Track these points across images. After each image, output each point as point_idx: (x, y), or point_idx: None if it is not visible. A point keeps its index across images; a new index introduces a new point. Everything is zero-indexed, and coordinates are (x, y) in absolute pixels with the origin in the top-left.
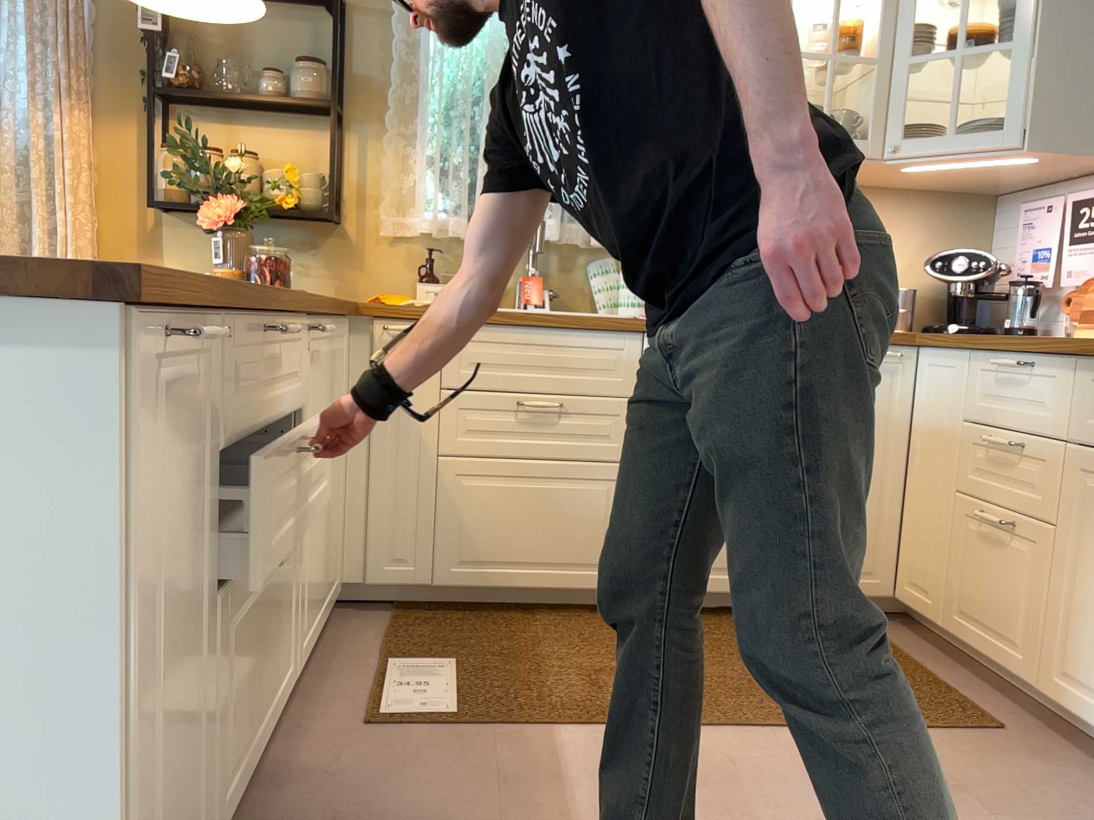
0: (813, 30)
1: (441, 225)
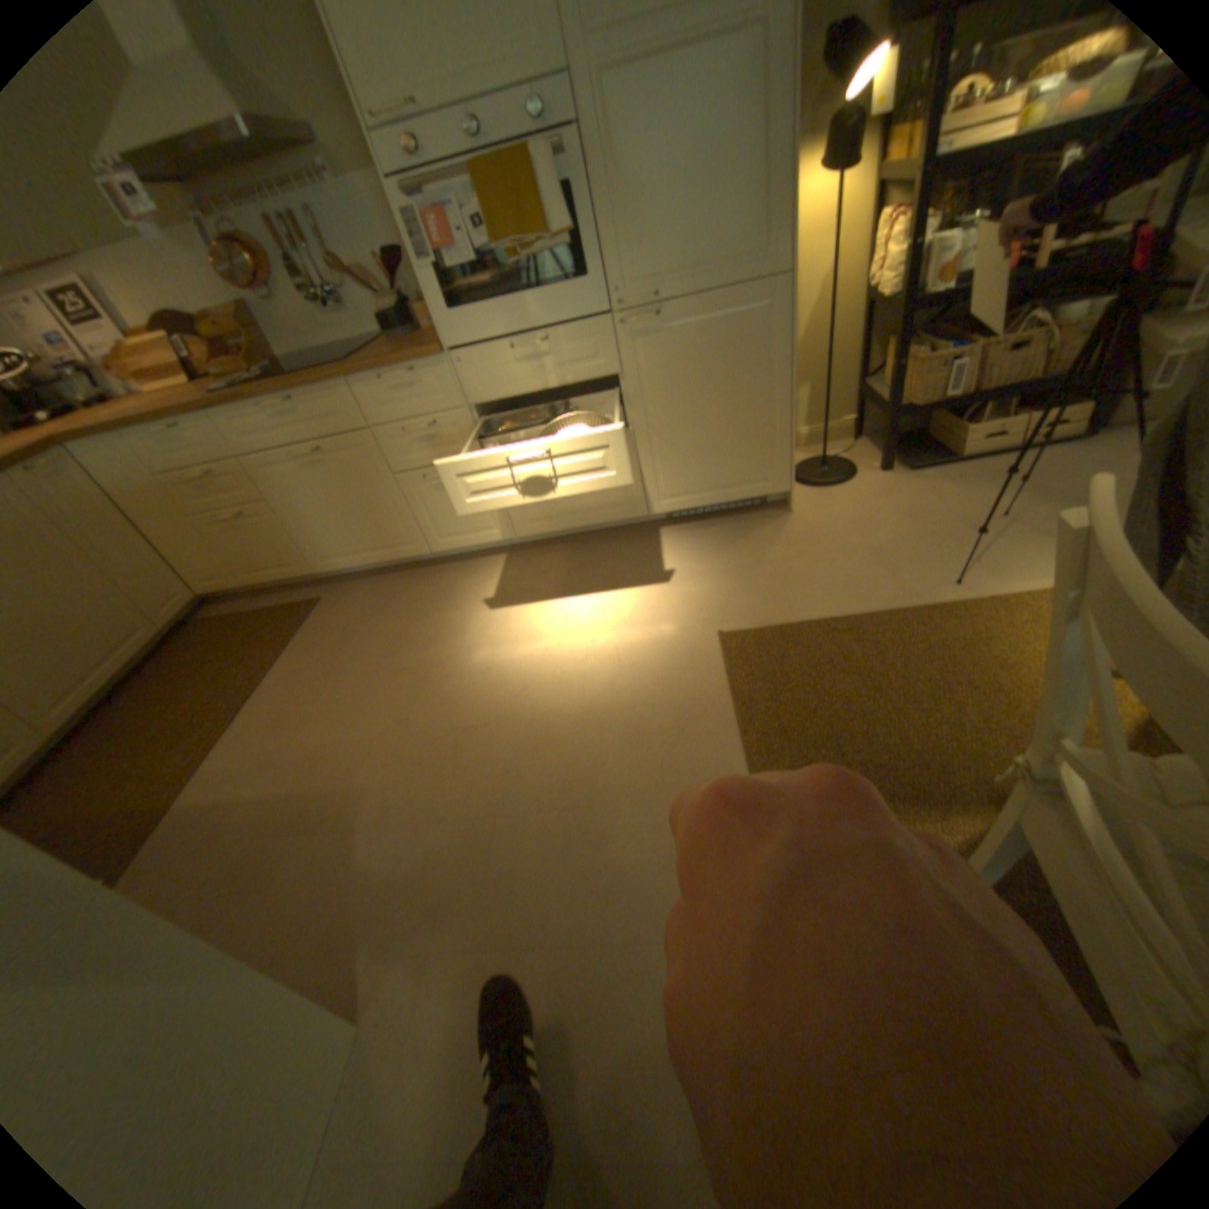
0: None
1: None
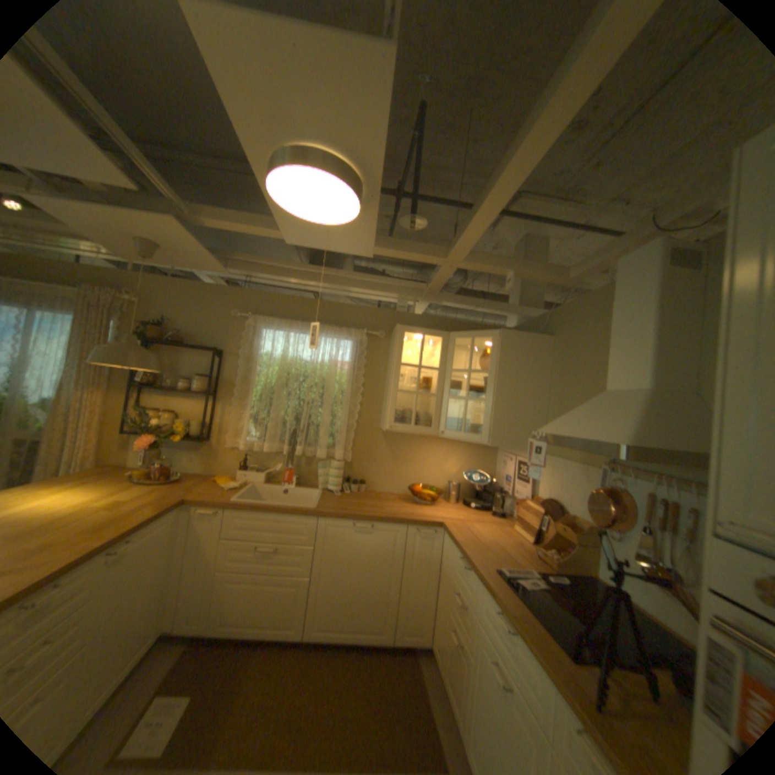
0: (410, 380)
1: (252, 444)
